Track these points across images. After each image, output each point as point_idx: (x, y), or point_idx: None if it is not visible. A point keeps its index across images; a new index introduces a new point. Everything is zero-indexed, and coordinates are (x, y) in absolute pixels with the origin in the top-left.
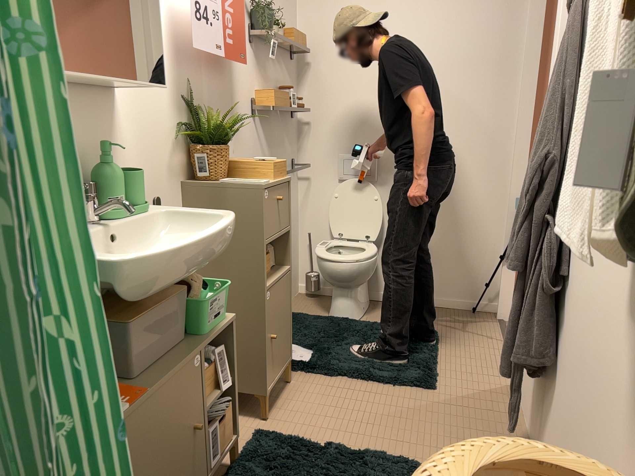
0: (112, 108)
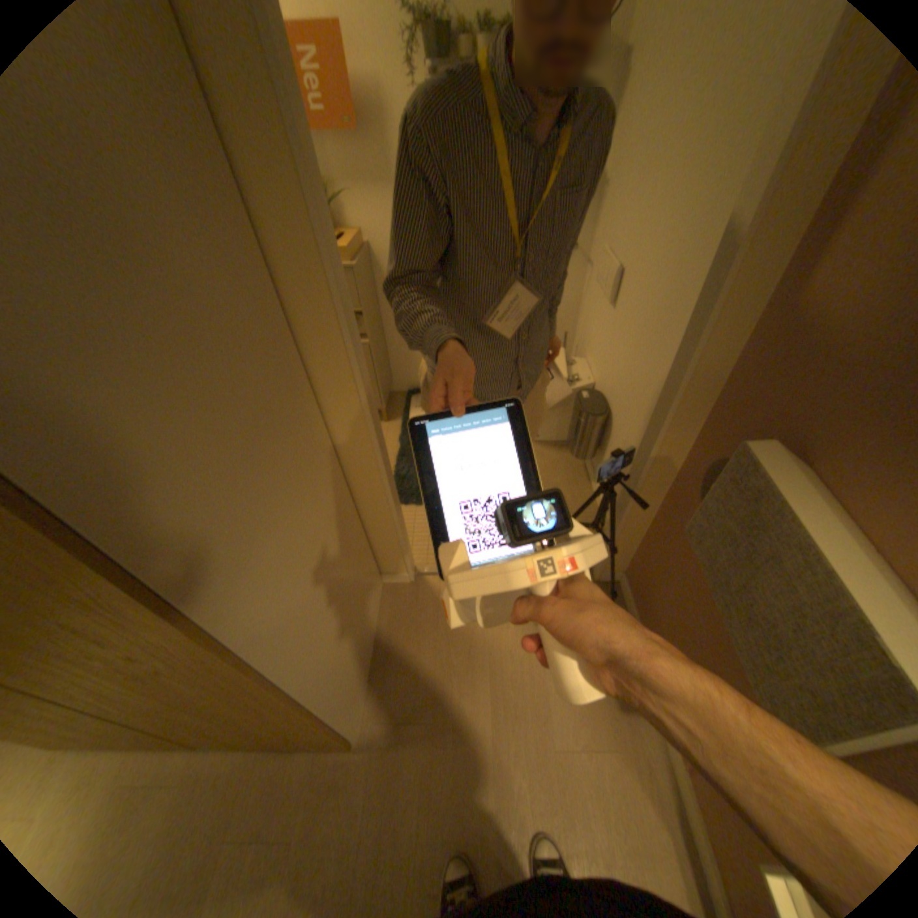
0: None
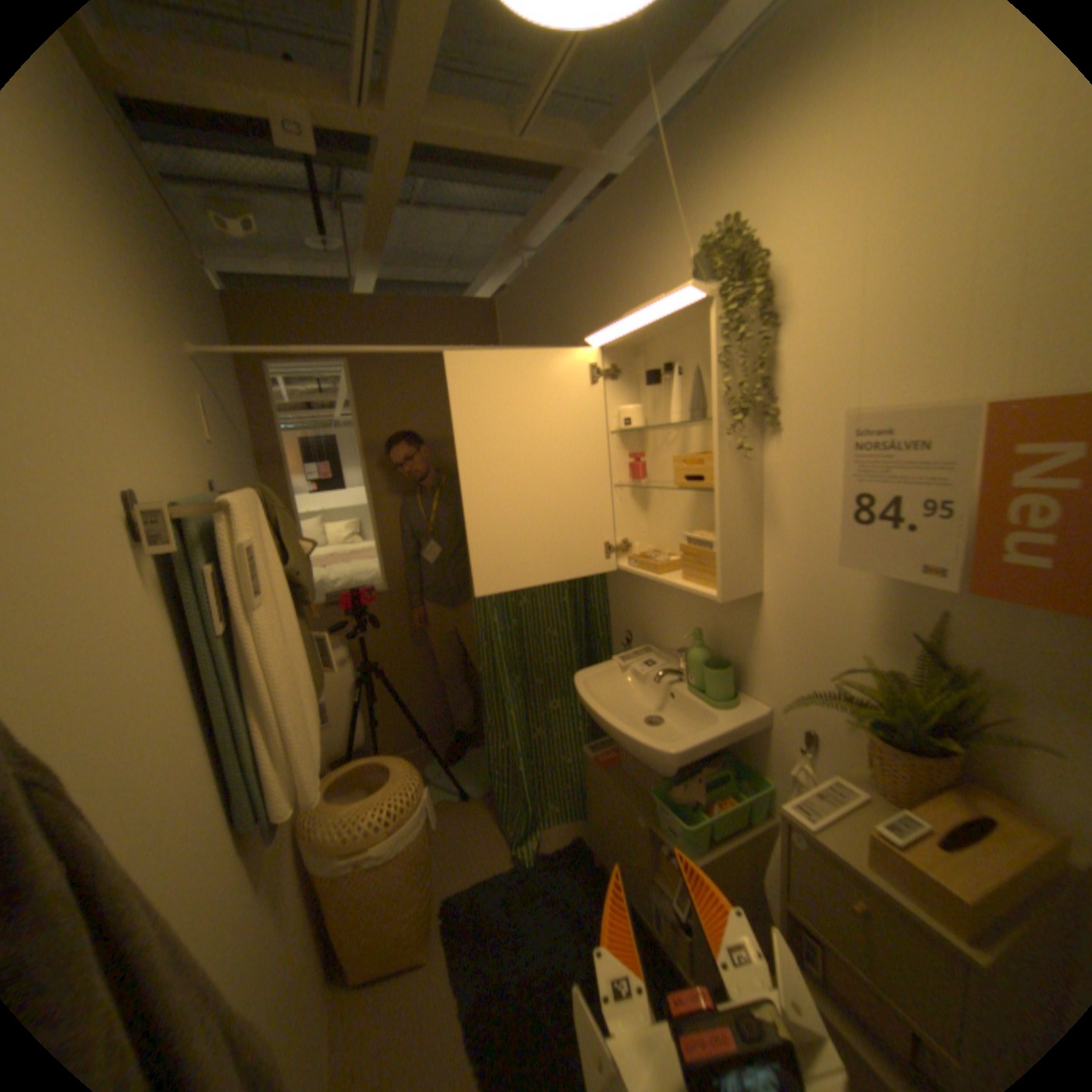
0: (751, 604)
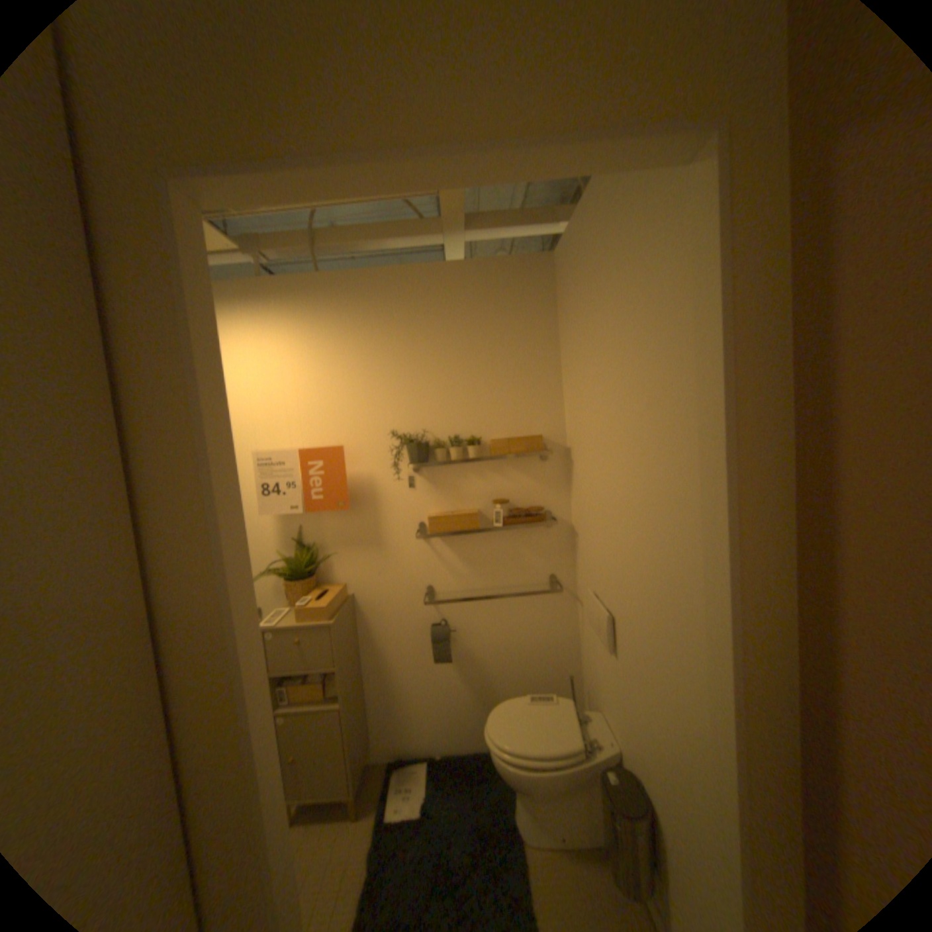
0: None
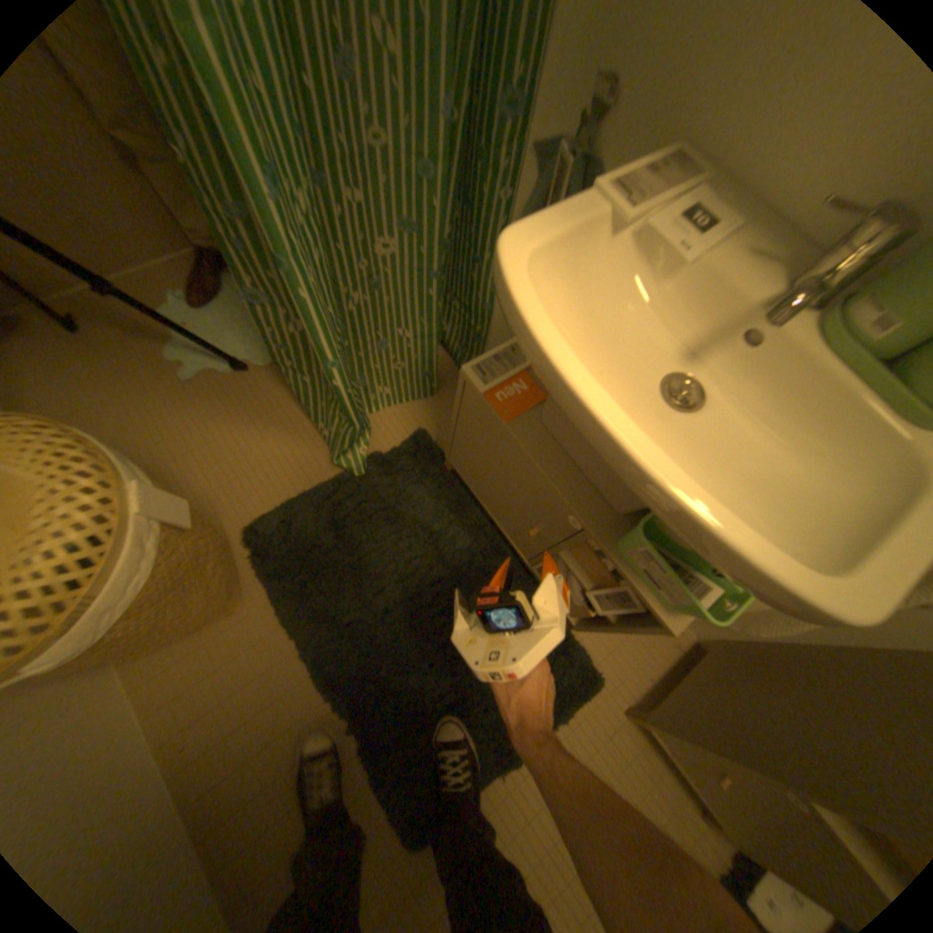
0: None
